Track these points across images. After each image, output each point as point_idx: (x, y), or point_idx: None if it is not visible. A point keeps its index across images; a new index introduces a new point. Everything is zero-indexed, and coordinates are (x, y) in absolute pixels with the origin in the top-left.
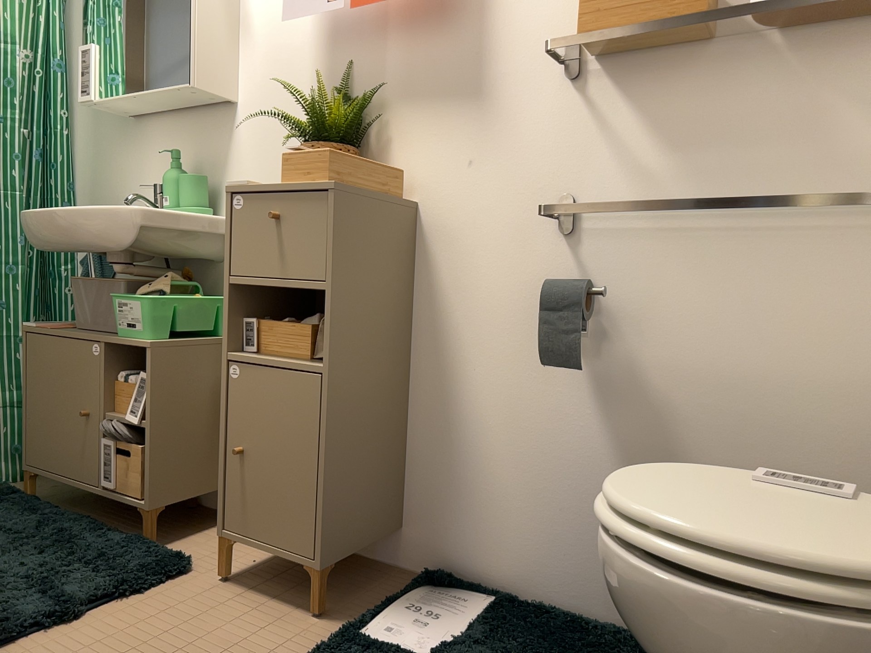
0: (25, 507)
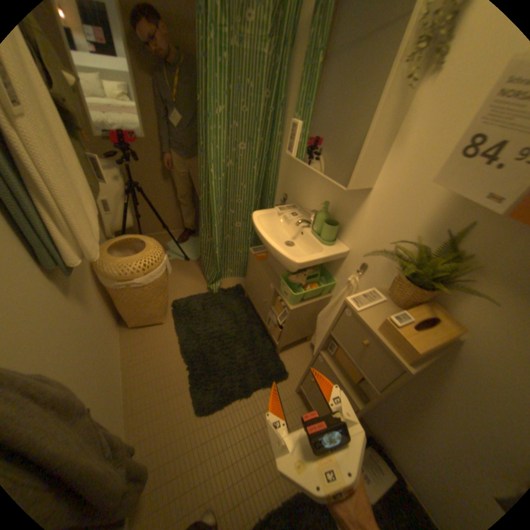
0: (244, 307)
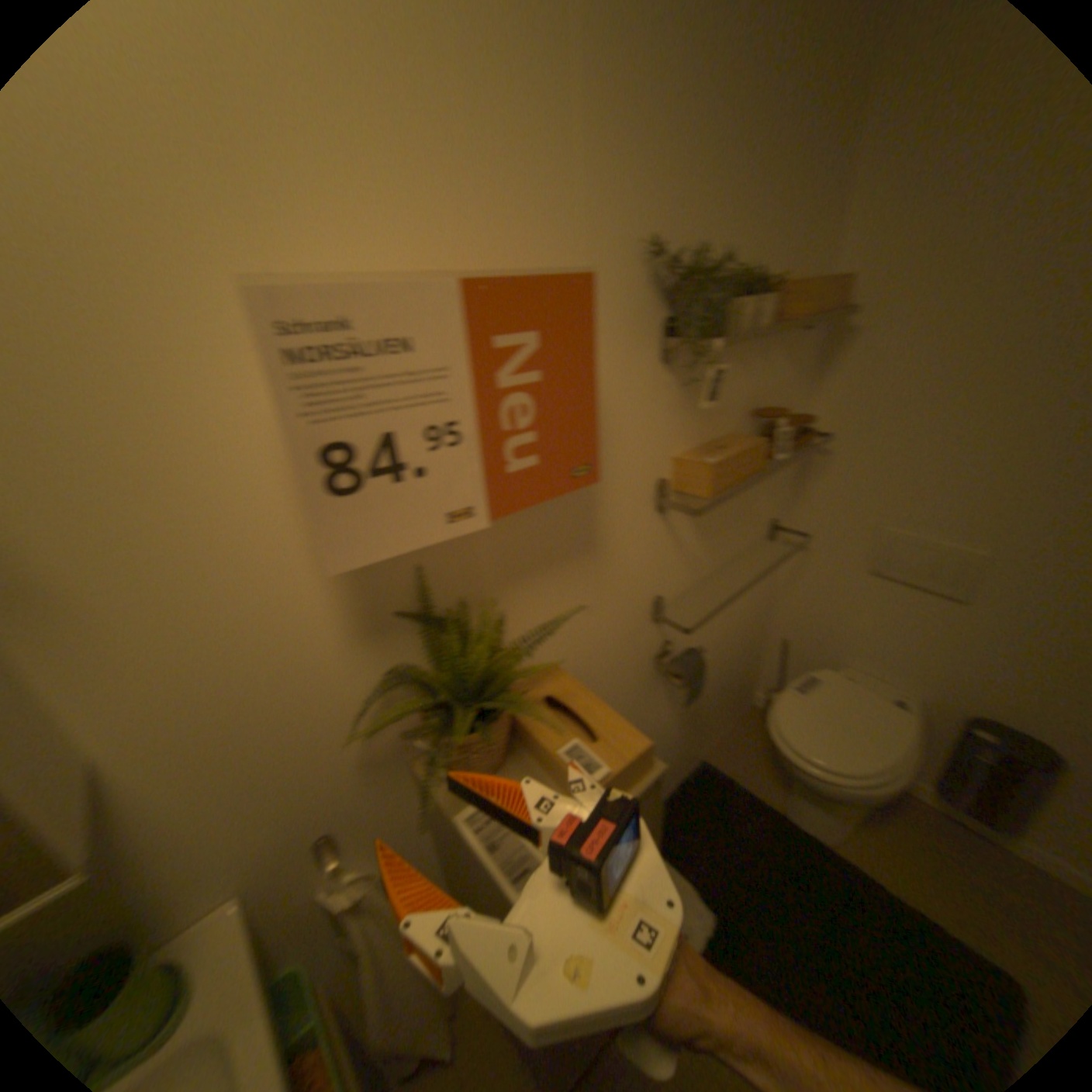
0: None
